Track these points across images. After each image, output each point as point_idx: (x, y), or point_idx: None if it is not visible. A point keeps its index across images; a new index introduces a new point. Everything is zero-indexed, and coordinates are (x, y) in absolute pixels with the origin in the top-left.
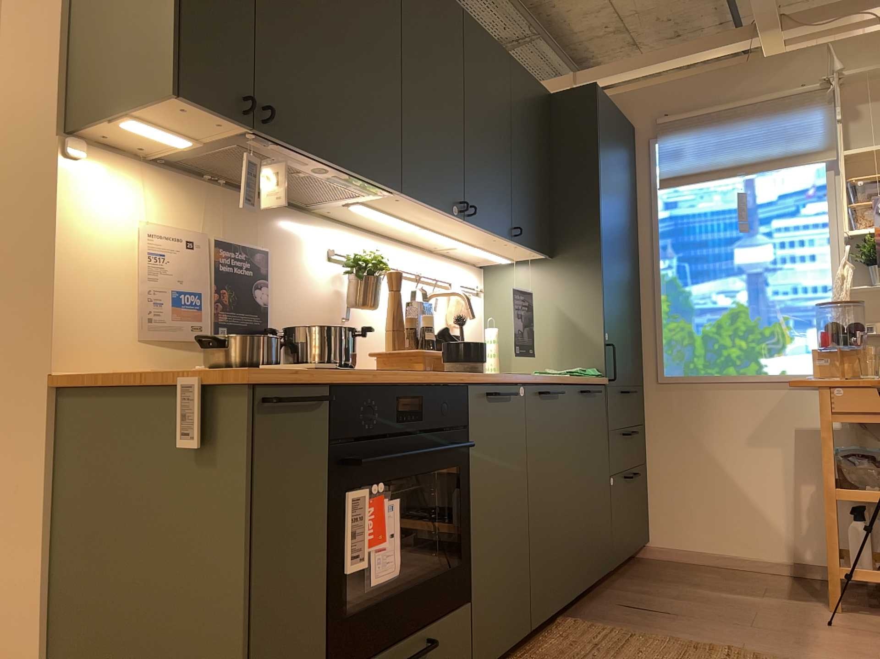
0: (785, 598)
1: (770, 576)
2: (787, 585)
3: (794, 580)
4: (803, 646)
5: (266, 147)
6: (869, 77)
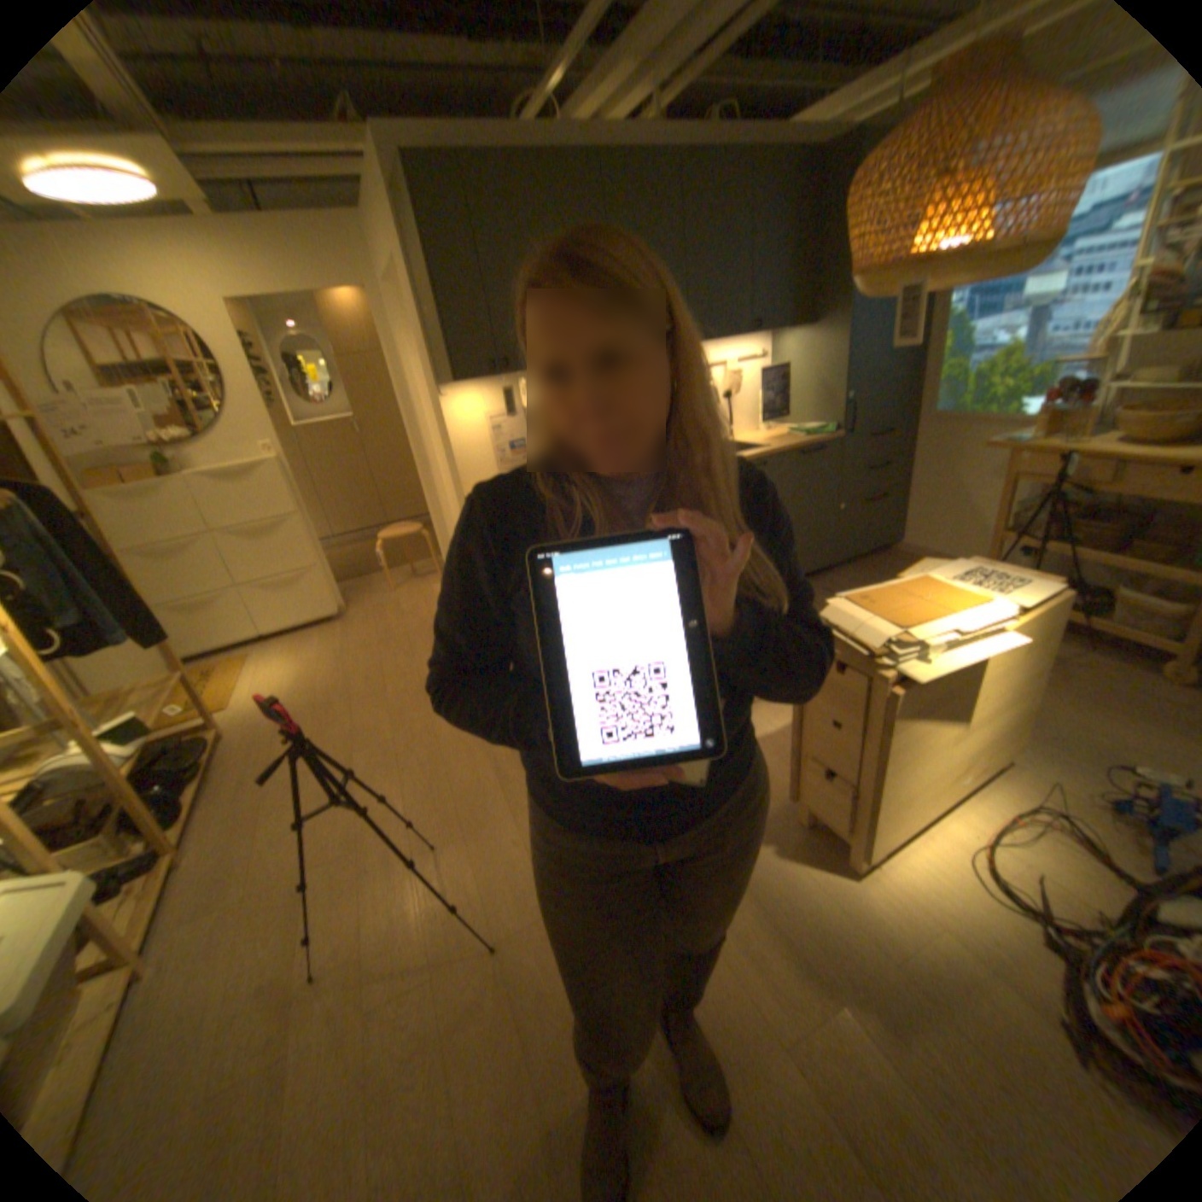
0: None
1: None
2: None
3: None
4: None
5: (515, 374)
6: None
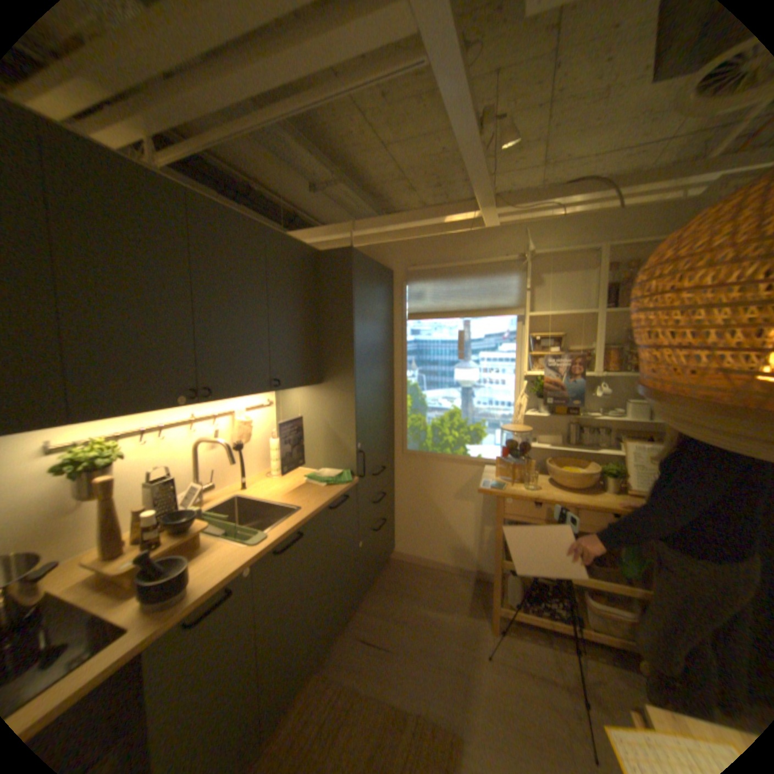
0: (466, 616)
1: (462, 581)
2: (470, 595)
3: (475, 586)
4: (467, 701)
5: None
6: (553, 254)
